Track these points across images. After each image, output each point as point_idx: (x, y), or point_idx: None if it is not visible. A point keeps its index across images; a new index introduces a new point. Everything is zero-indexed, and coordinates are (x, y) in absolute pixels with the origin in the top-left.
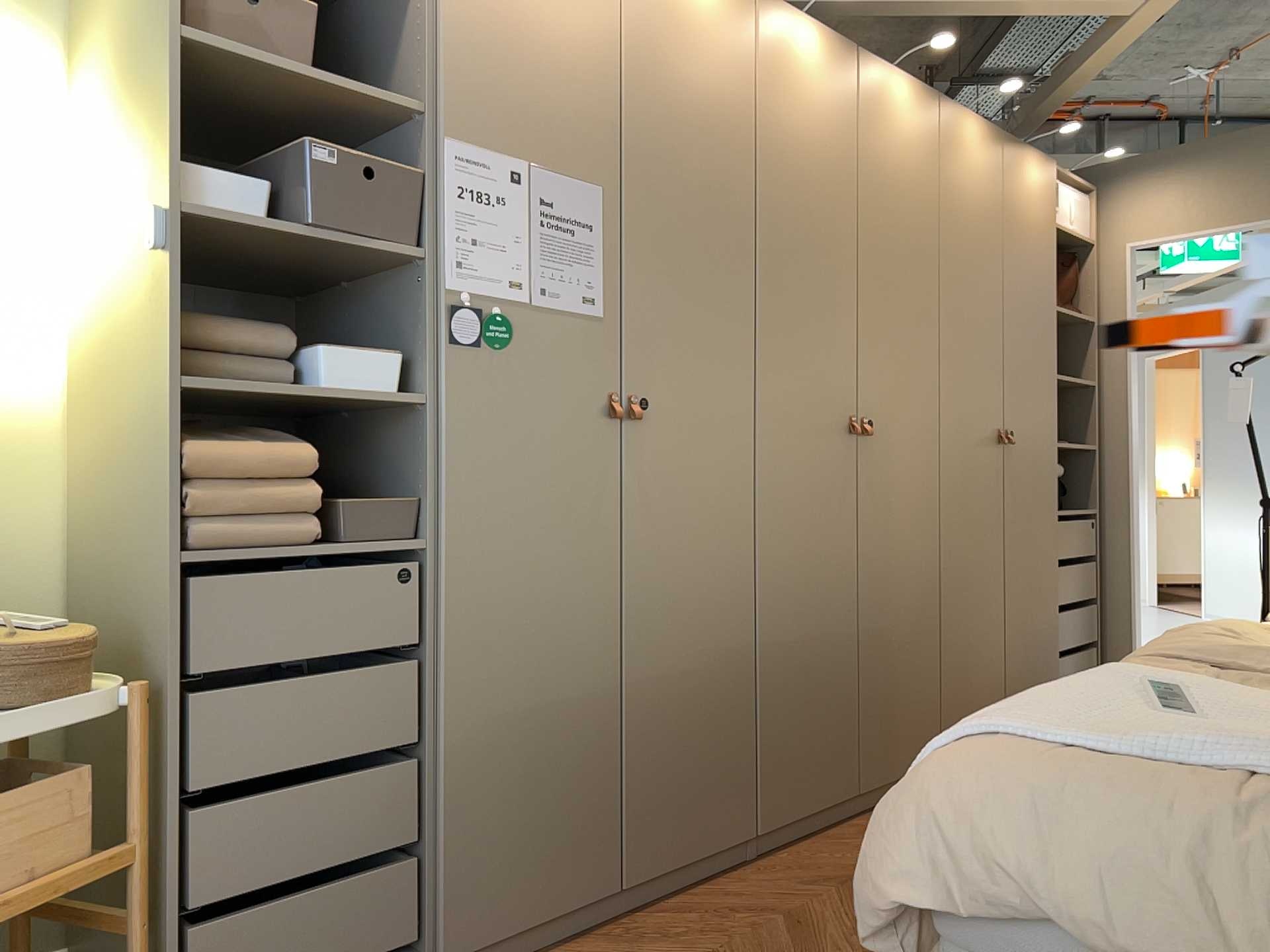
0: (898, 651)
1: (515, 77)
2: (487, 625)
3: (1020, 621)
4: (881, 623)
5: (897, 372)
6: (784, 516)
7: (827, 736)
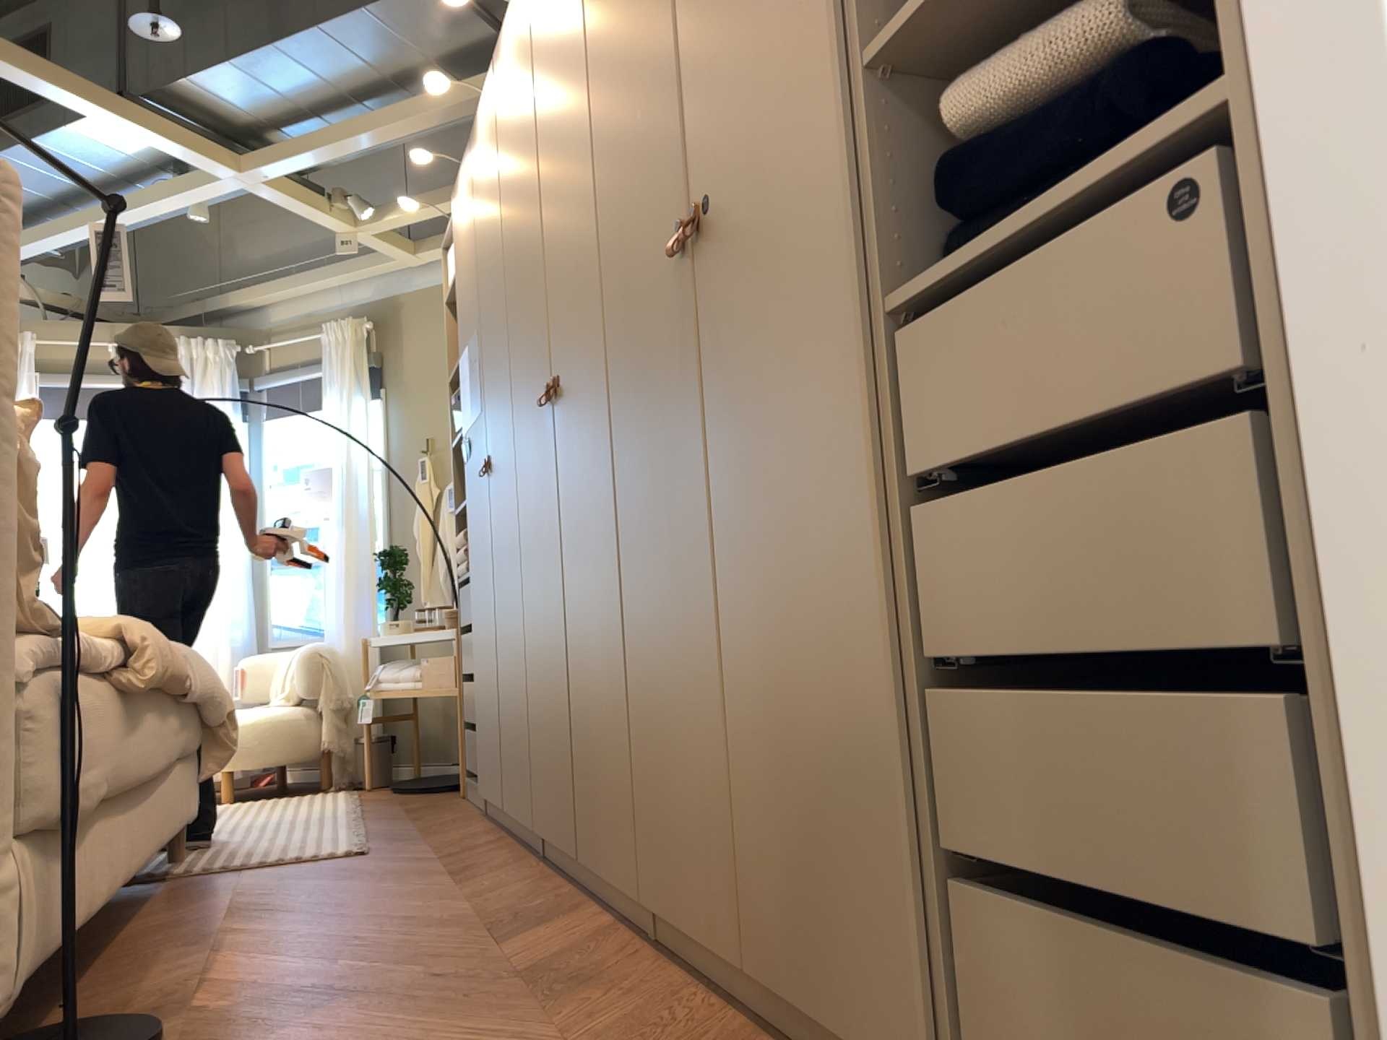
0: (595, 677)
1: (471, 306)
2: (482, 610)
3: (752, 675)
4: (582, 634)
5: (572, 295)
6: (531, 518)
7: (559, 755)
